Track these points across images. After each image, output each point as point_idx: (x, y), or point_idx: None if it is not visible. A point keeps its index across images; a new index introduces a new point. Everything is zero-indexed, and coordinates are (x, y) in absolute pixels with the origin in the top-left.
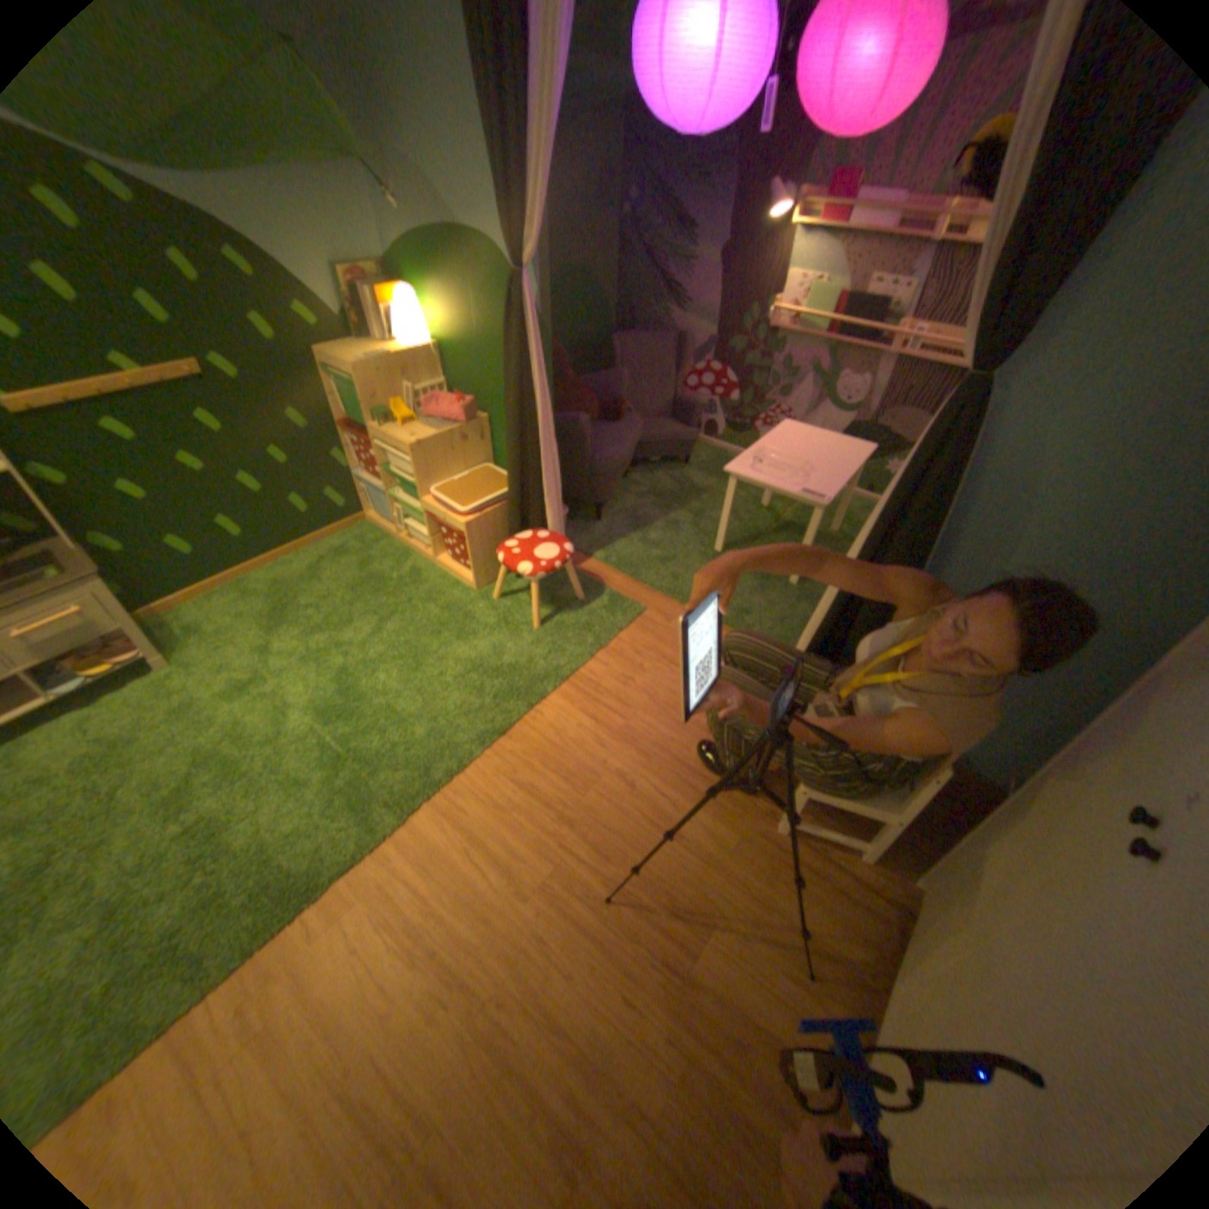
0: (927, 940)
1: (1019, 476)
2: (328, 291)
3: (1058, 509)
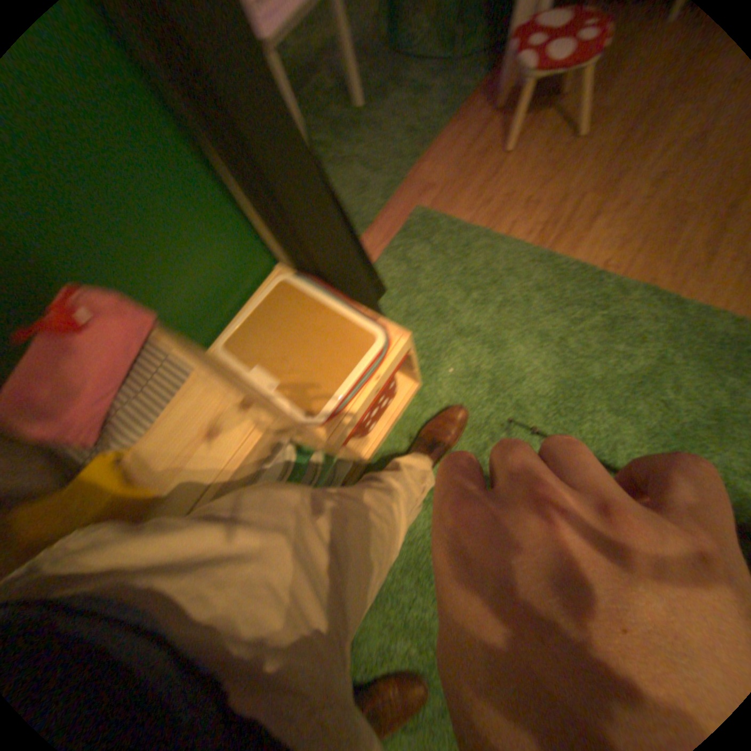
0: None
1: None
2: None
3: None
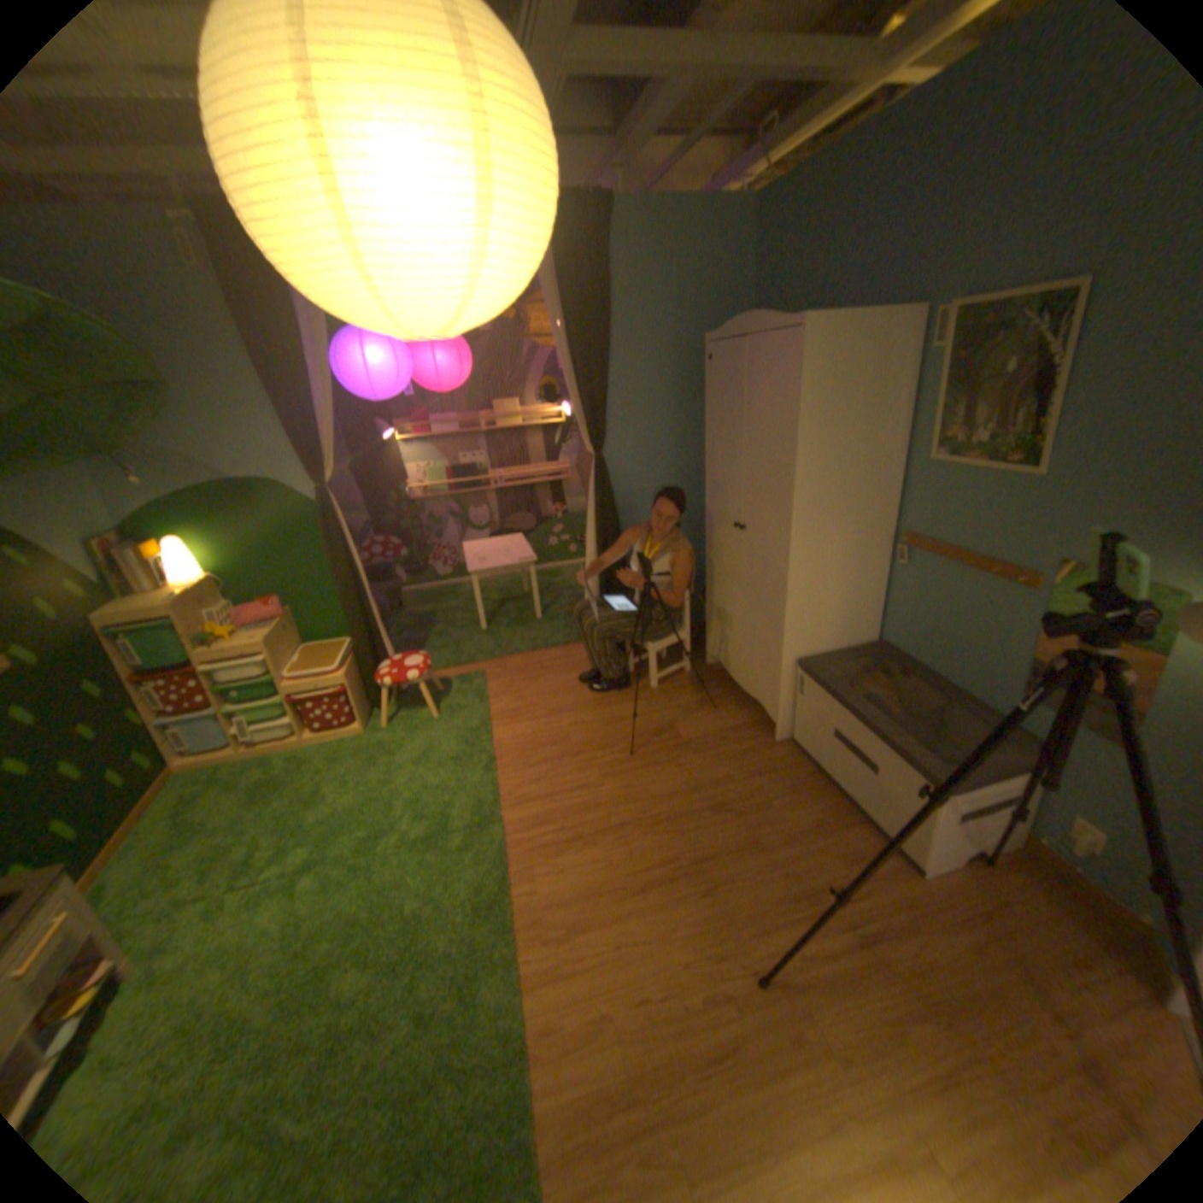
0: (725, 655)
1: (623, 488)
2: (84, 565)
3: (640, 494)
